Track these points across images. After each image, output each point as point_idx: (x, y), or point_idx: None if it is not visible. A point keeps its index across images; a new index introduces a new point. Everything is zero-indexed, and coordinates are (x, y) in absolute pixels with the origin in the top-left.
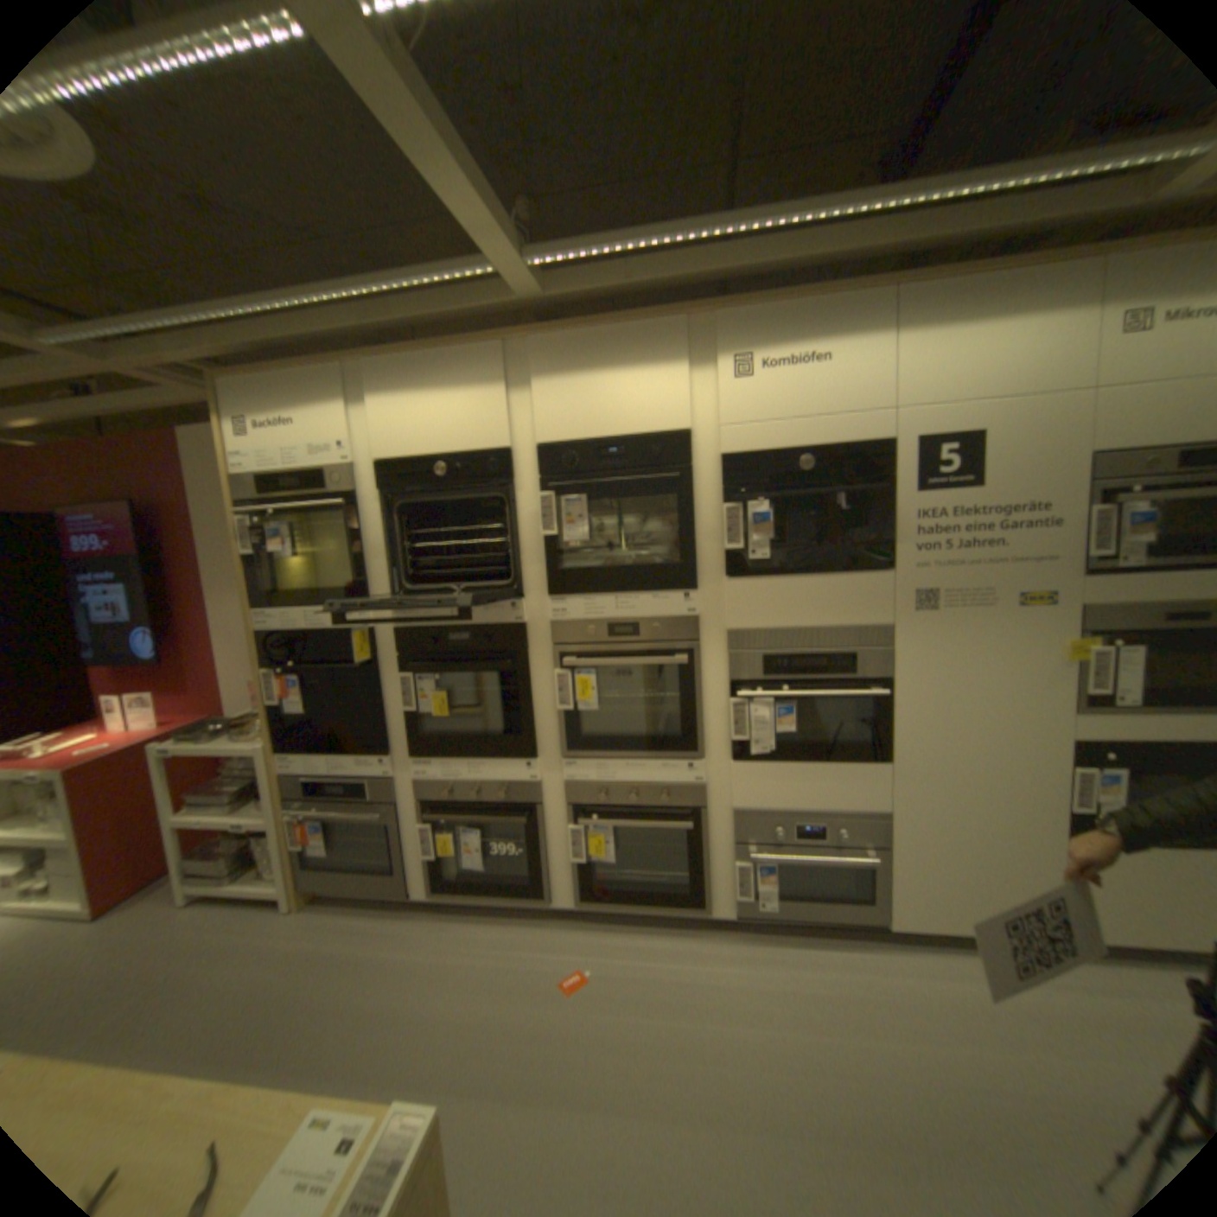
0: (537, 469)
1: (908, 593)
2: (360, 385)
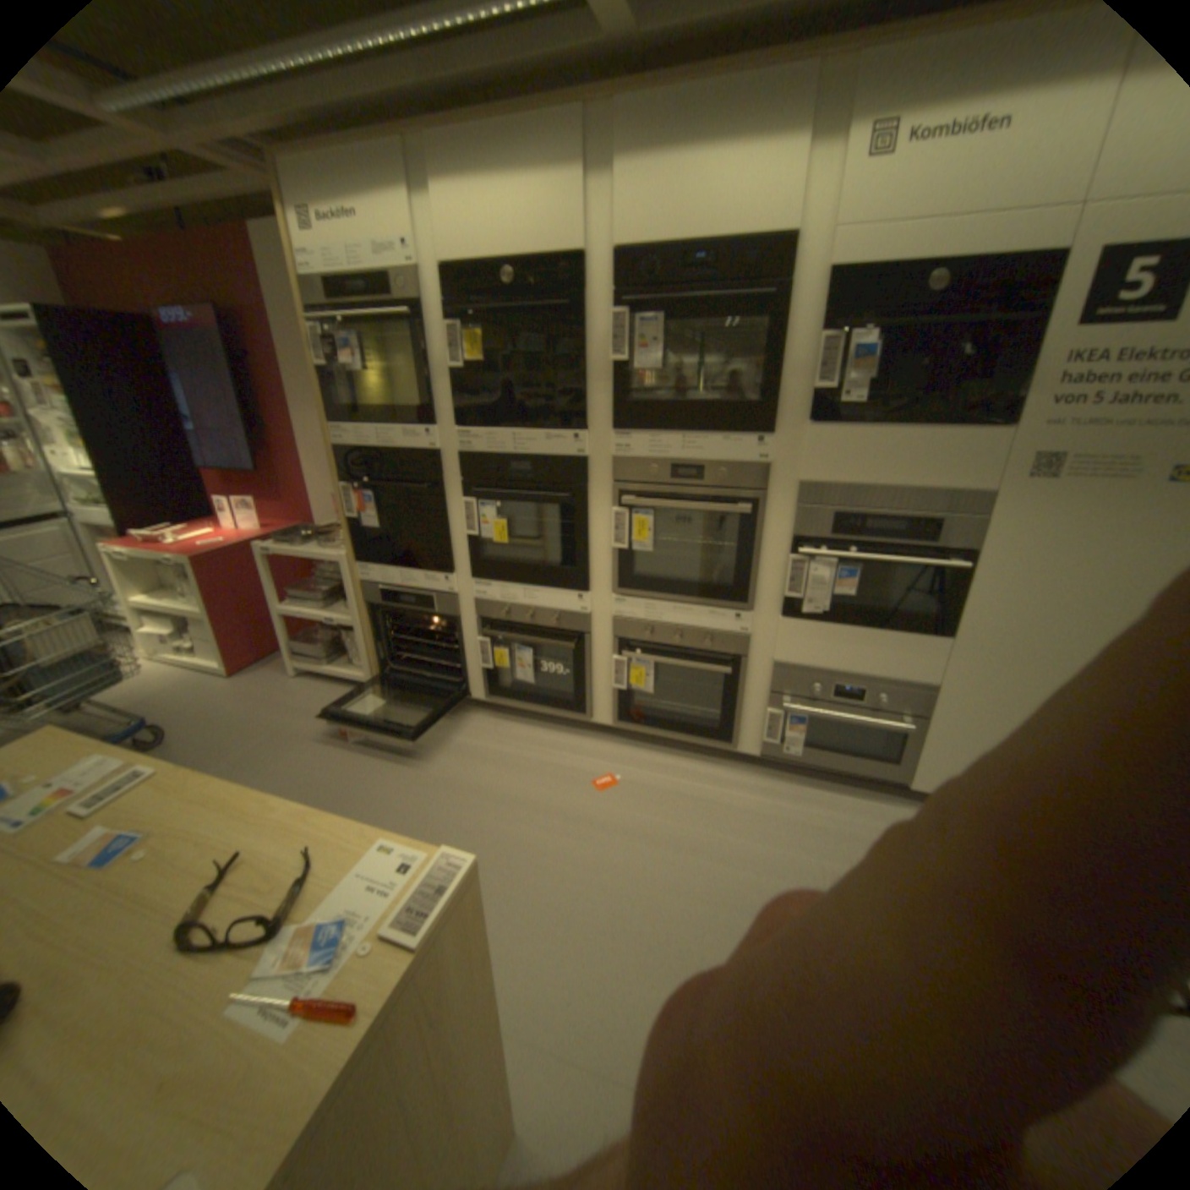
0: (613, 280)
1: (1029, 455)
2: (425, 168)
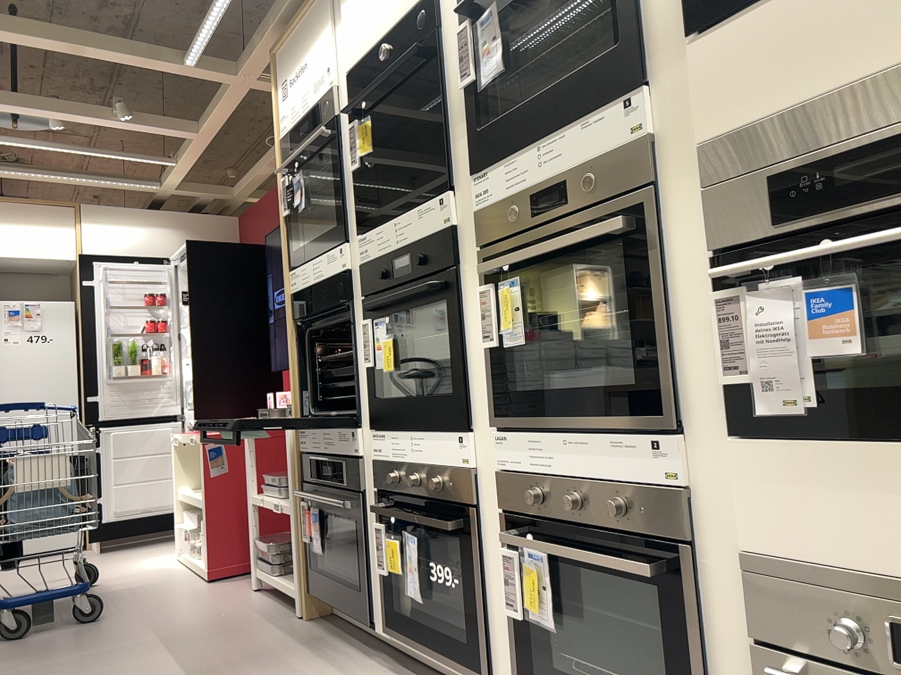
0: None
1: None
2: None
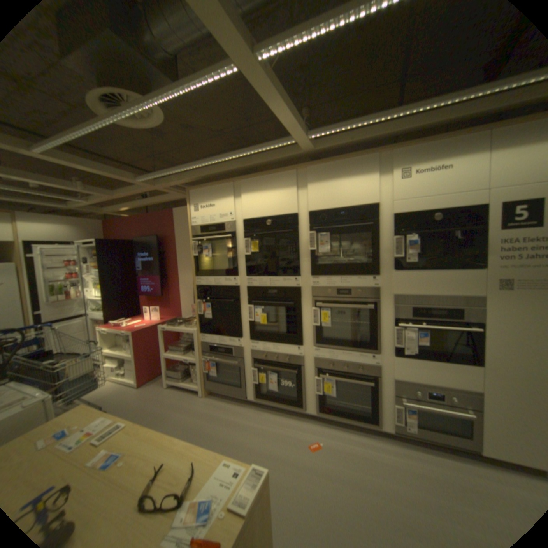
0: (308, 221)
1: (495, 280)
2: (239, 190)
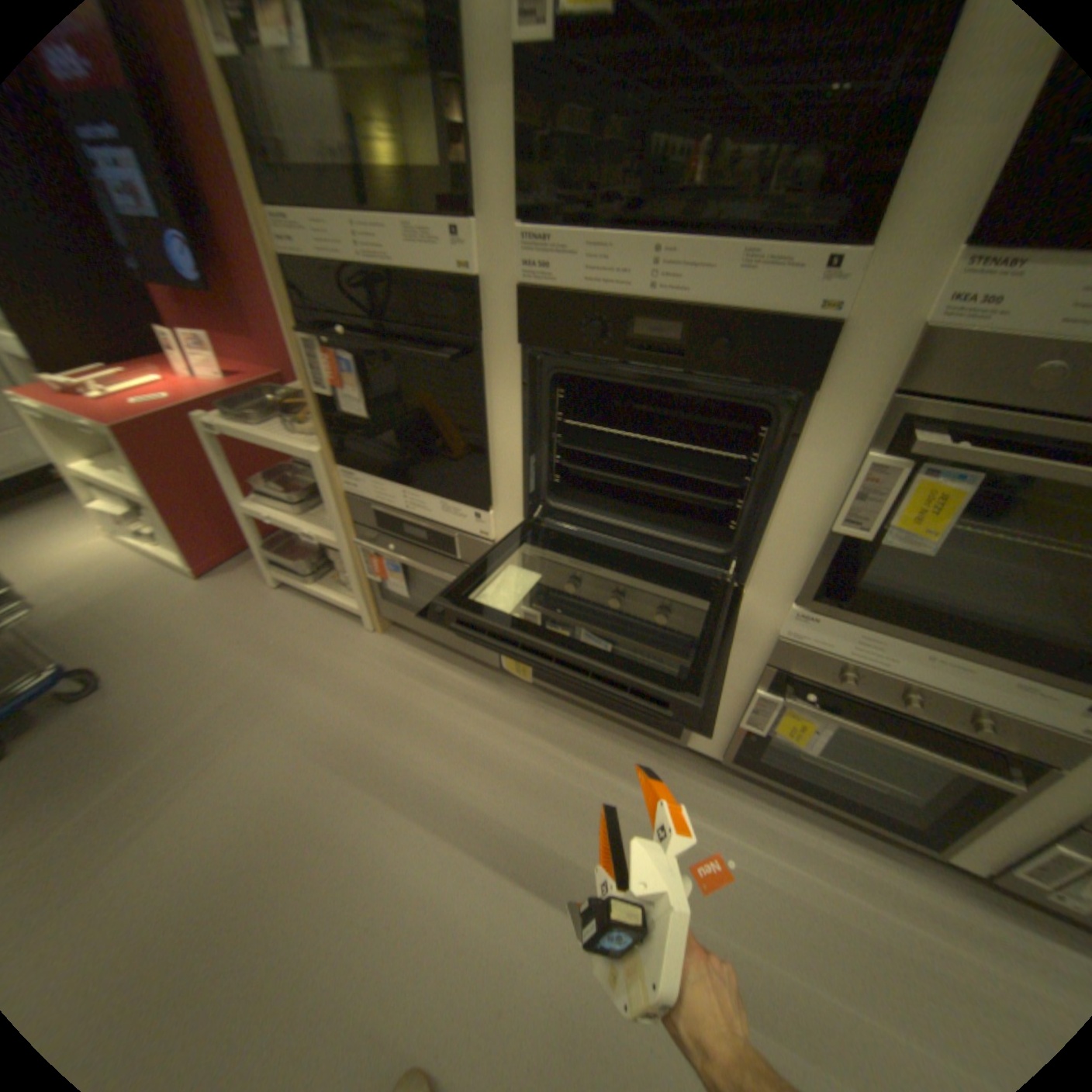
0: None
1: None
2: None
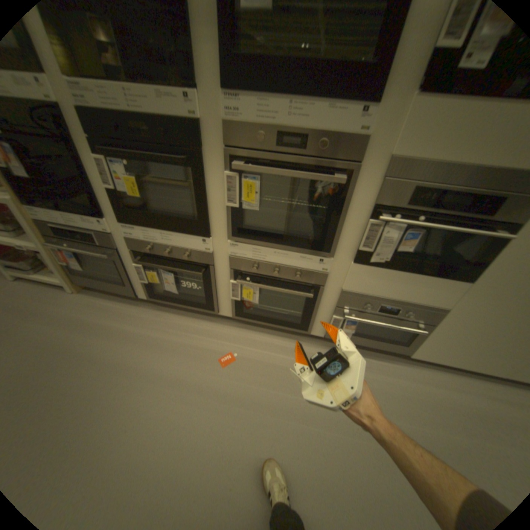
0: None
1: None
2: None
